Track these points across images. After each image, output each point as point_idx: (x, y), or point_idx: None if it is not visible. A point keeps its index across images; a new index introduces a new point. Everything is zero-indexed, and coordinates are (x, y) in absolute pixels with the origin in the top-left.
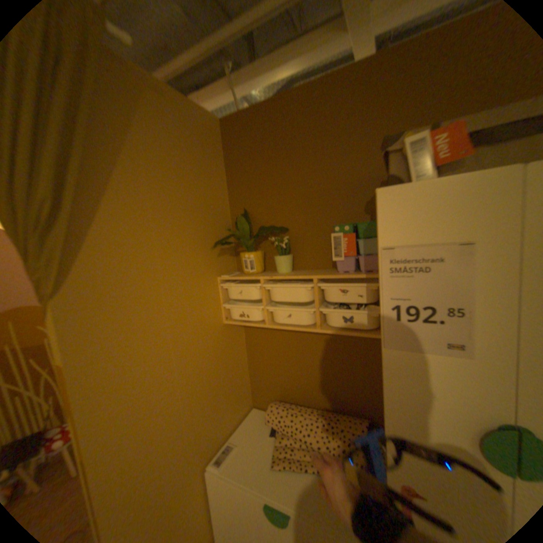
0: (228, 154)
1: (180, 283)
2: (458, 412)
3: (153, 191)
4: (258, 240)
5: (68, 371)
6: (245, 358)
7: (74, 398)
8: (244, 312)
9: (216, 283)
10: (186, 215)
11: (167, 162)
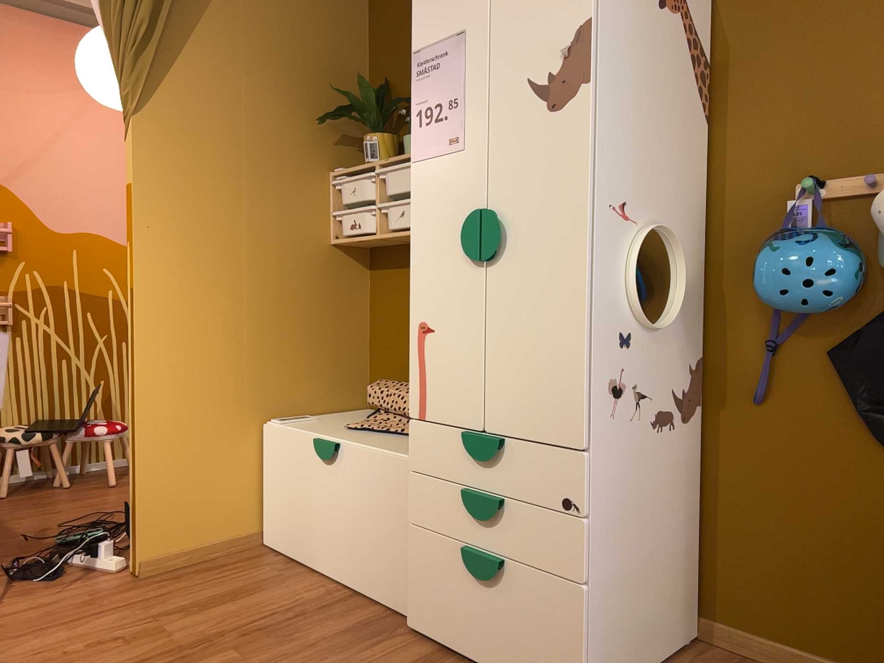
0: (374, 1)
1: (269, 156)
2: (455, 213)
3: (252, 35)
4: (397, 124)
5: (135, 190)
6: (364, 320)
7: (135, 219)
8: (355, 220)
9: (324, 179)
10: (292, 73)
11: (276, 4)
